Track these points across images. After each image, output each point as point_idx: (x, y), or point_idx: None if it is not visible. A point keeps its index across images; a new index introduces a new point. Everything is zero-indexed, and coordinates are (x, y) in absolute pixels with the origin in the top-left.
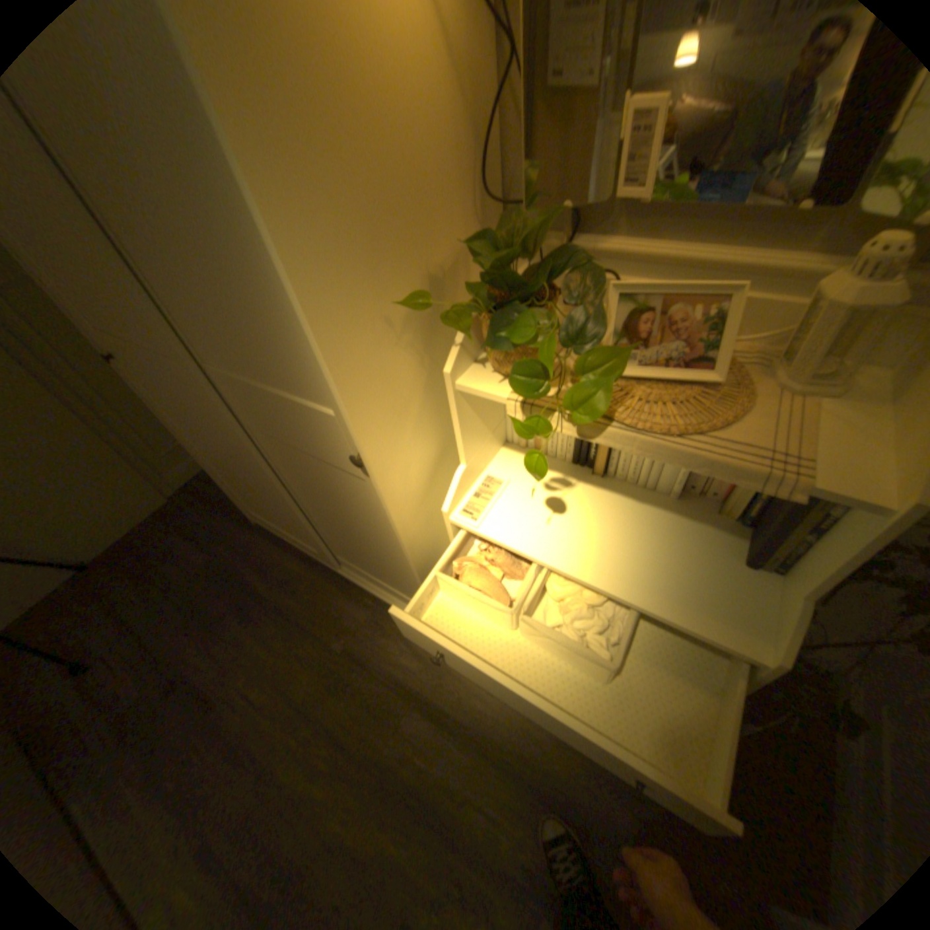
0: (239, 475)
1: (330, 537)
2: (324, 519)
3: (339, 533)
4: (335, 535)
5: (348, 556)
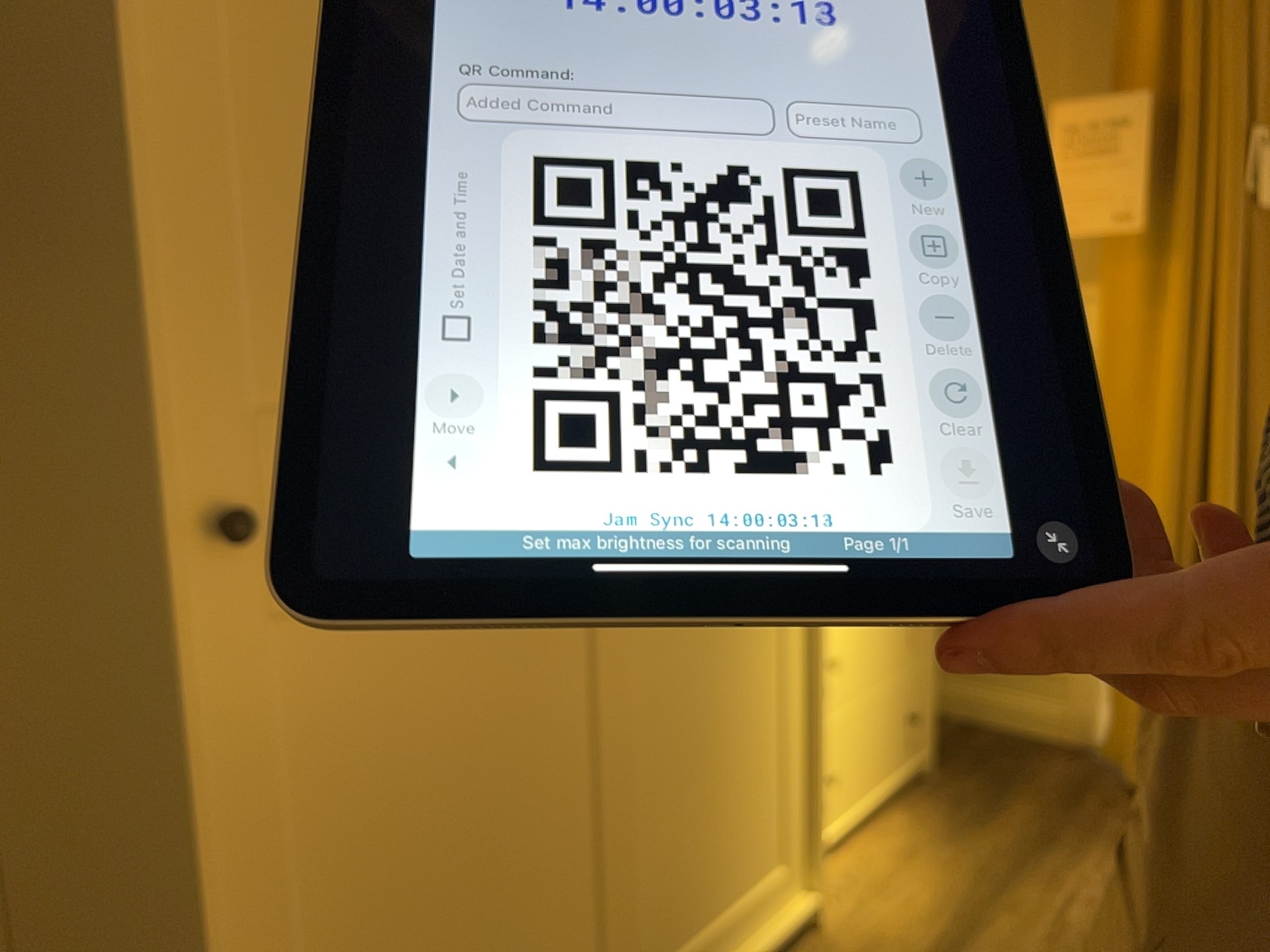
0: (487, 833)
1: (647, 861)
2: (665, 757)
3: (683, 777)
4: (666, 817)
5: (668, 906)
